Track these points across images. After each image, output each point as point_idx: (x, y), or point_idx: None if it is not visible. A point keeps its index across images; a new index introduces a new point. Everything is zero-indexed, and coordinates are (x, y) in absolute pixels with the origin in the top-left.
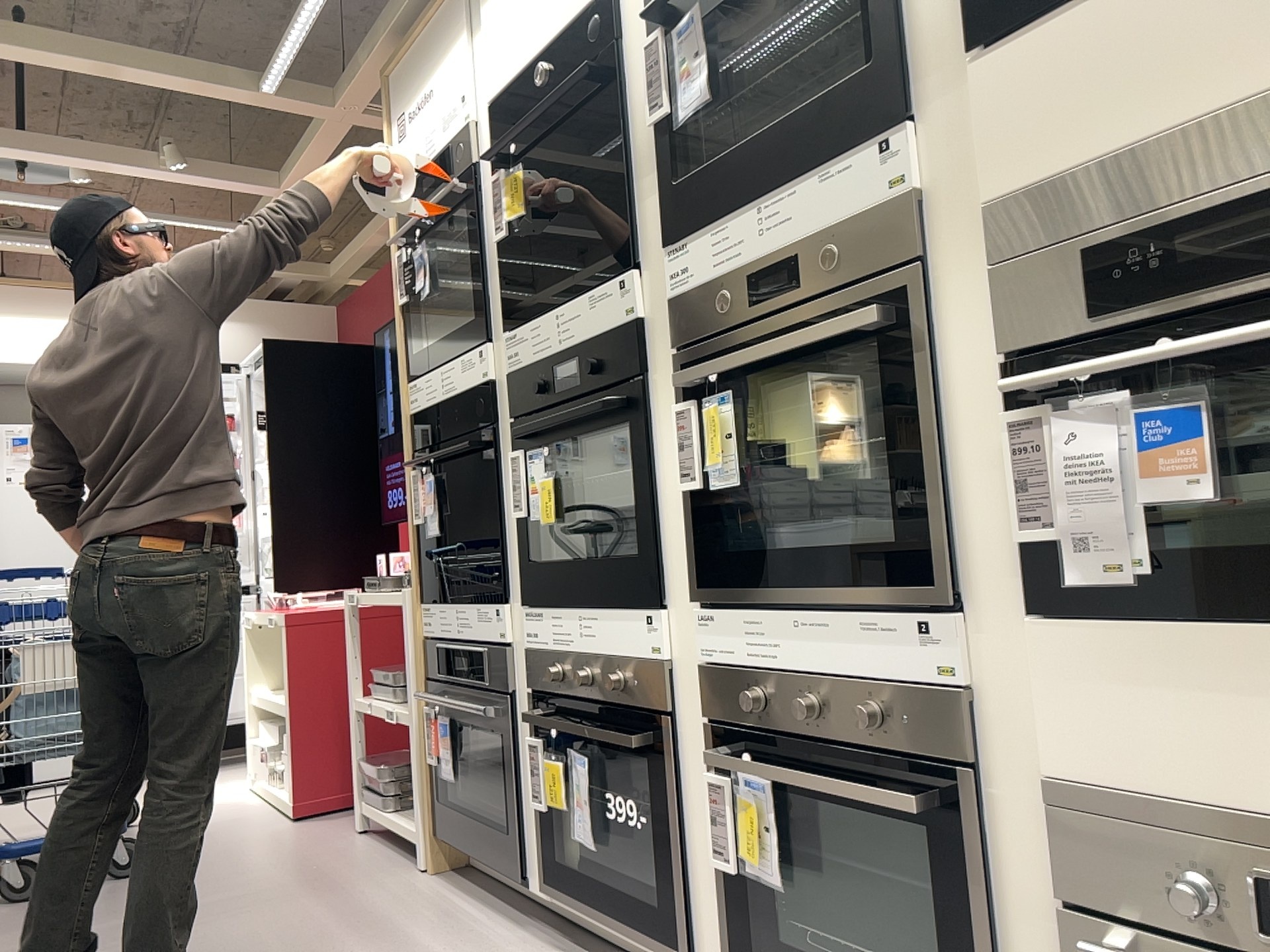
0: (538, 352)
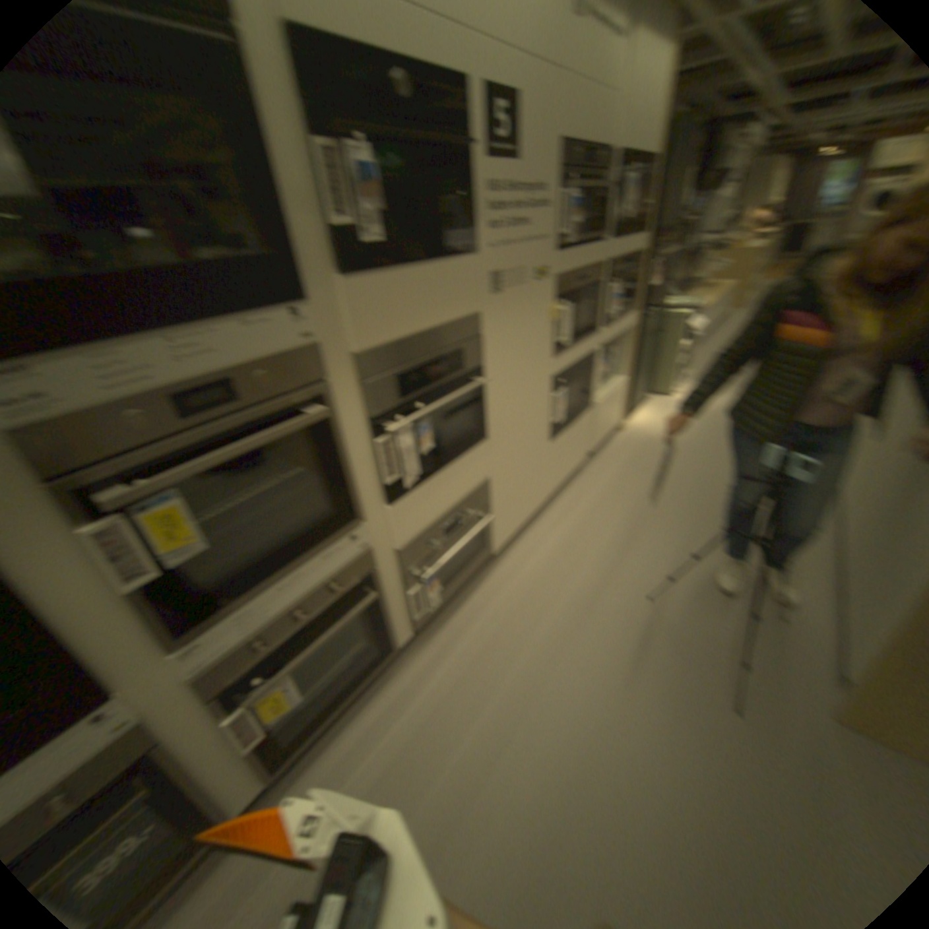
0: None
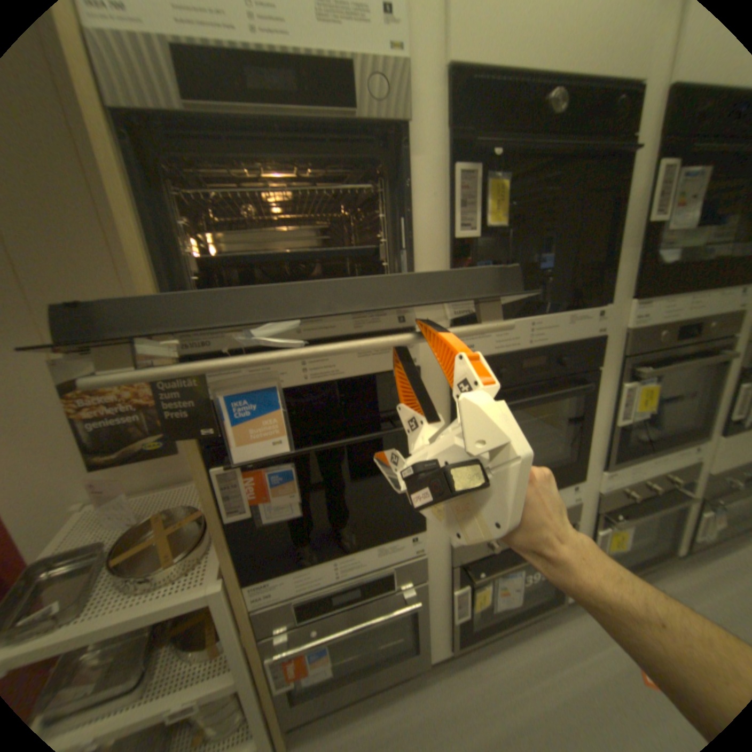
0: (505, 348)
